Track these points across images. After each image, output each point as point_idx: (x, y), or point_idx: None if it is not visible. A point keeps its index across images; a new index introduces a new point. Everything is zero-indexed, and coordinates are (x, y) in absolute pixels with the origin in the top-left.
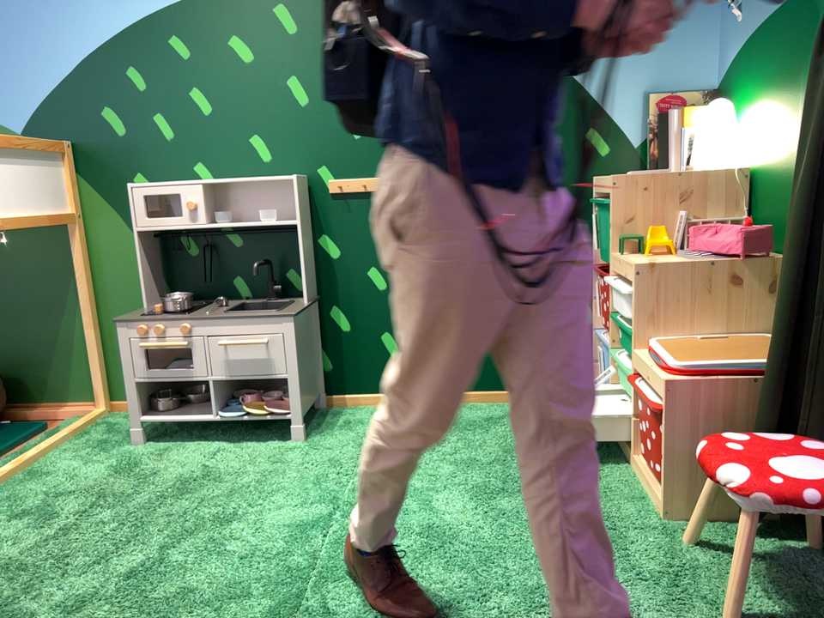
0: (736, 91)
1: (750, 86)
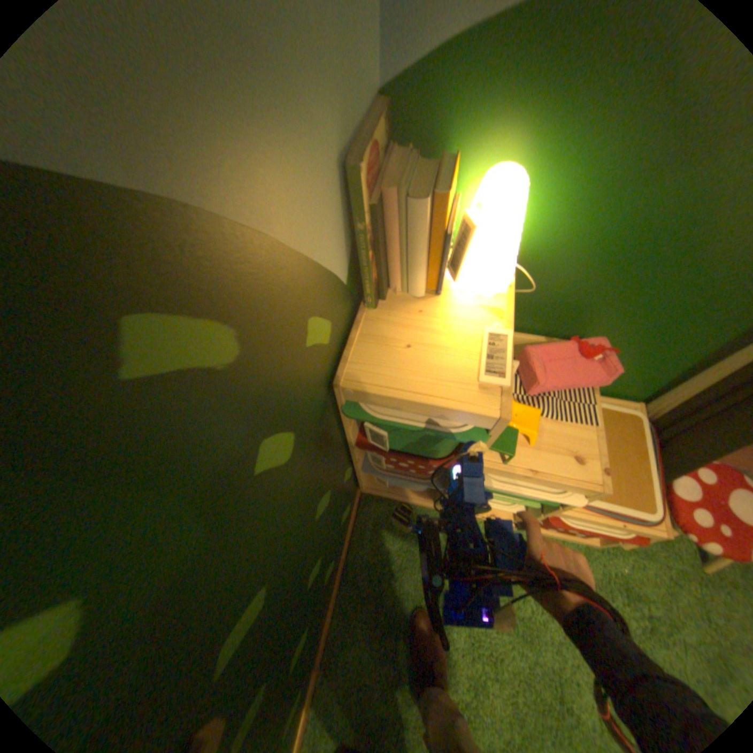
0: (504, 127)
1: (566, 132)
